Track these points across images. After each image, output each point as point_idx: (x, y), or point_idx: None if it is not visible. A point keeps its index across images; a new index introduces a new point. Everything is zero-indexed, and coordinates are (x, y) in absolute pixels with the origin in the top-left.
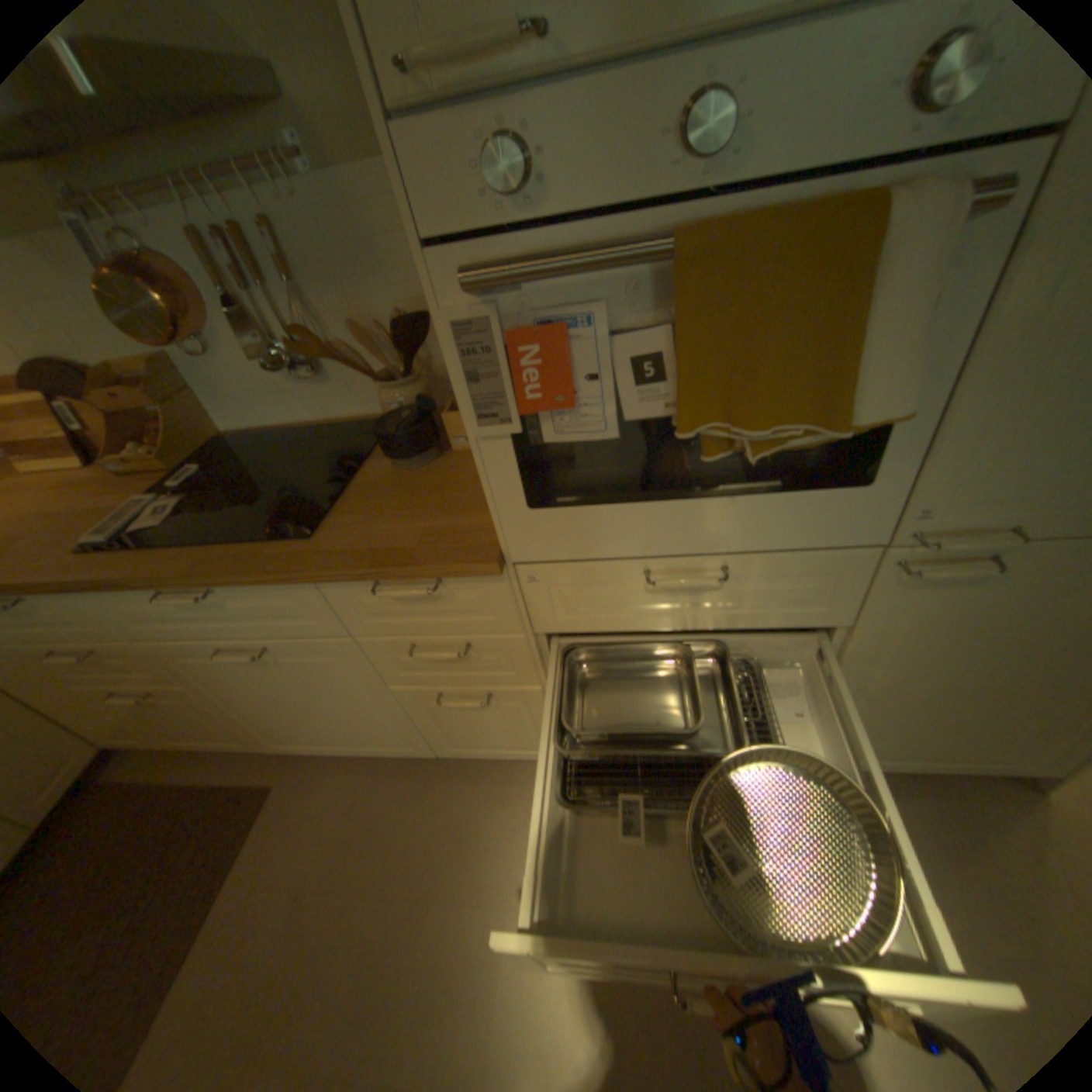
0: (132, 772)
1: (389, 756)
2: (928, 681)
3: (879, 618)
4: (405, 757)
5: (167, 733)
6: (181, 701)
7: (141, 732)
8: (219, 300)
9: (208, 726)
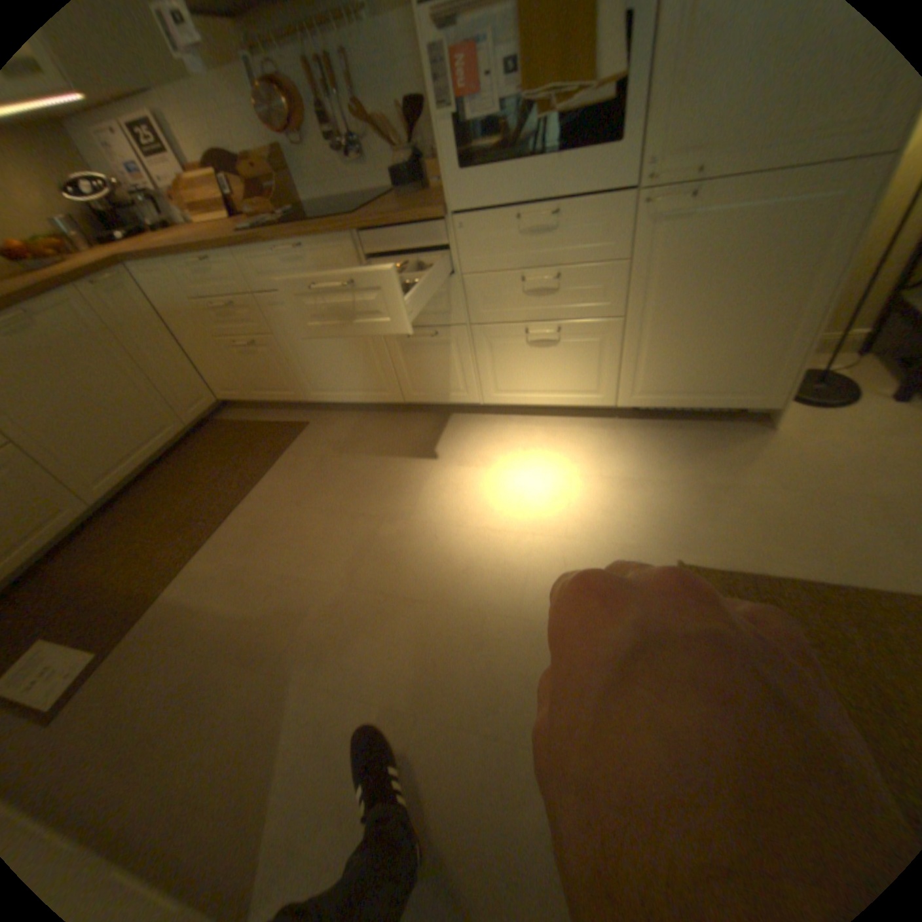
0: (234, 417)
1: (378, 402)
2: (681, 306)
3: (644, 247)
4: (388, 402)
5: (258, 382)
6: (271, 348)
7: (244, 382)
8: (313, 105)
9: (281, 374)
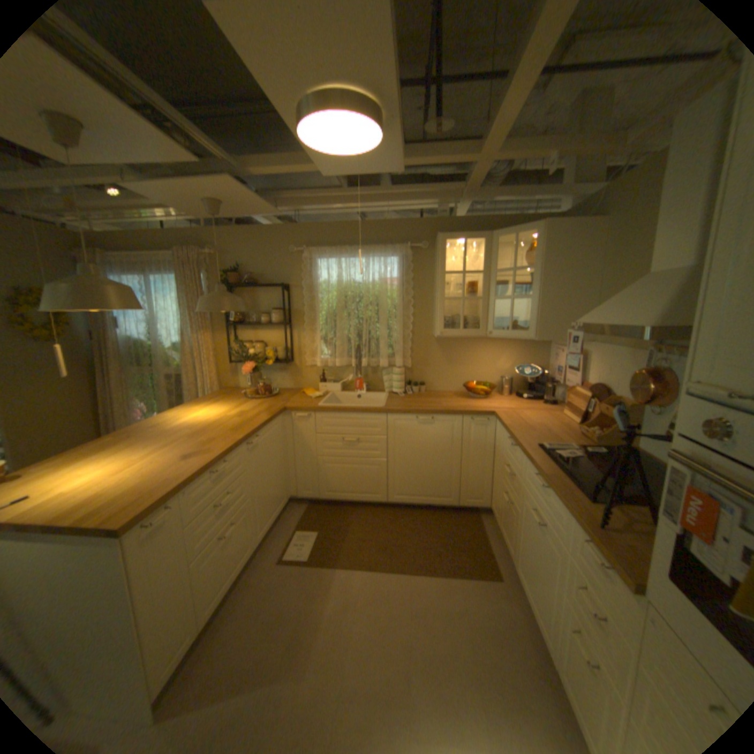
0: (488, 525)
1: (543, 640)
2: None
3: None
4: (548, 651)
5: (505, 524)
6: (516, 517)
7: (501, 516)
8: None
9: (513, 536)
